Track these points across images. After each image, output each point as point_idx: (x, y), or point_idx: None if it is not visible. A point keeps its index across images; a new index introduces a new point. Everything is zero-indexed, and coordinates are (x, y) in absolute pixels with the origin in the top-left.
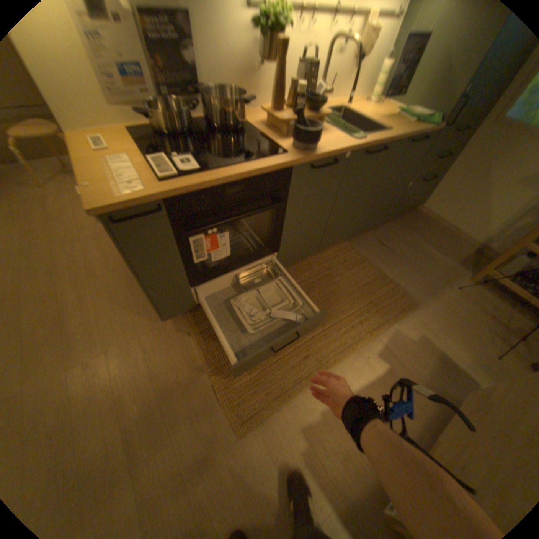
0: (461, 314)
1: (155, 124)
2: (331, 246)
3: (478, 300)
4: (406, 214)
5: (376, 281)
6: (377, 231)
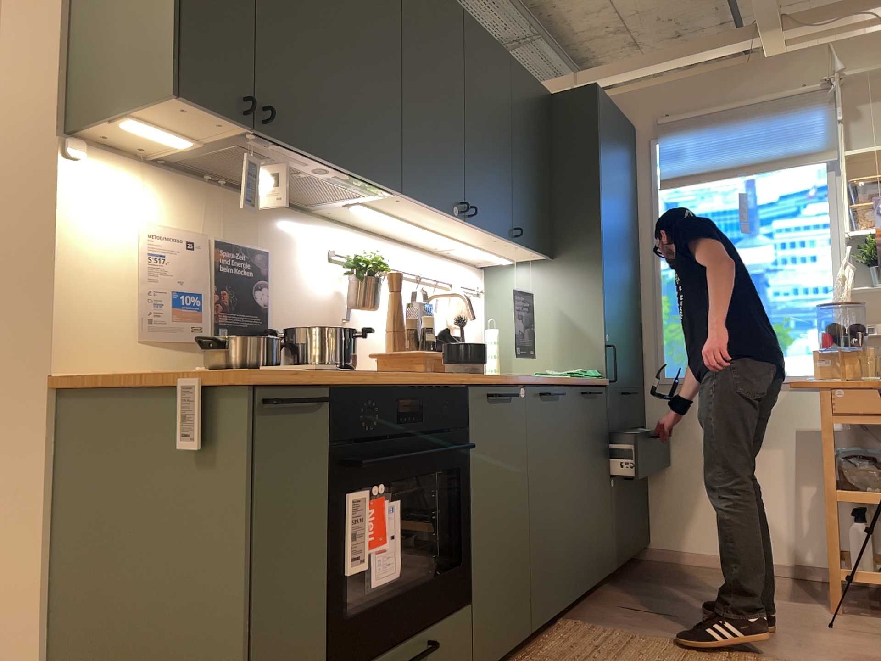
0: (879, 655)
1: (222, 362)
2: (547, 634)
3: (878, 630)
4: (635, 567)
5: (687, 655)
6: (611, 597)
